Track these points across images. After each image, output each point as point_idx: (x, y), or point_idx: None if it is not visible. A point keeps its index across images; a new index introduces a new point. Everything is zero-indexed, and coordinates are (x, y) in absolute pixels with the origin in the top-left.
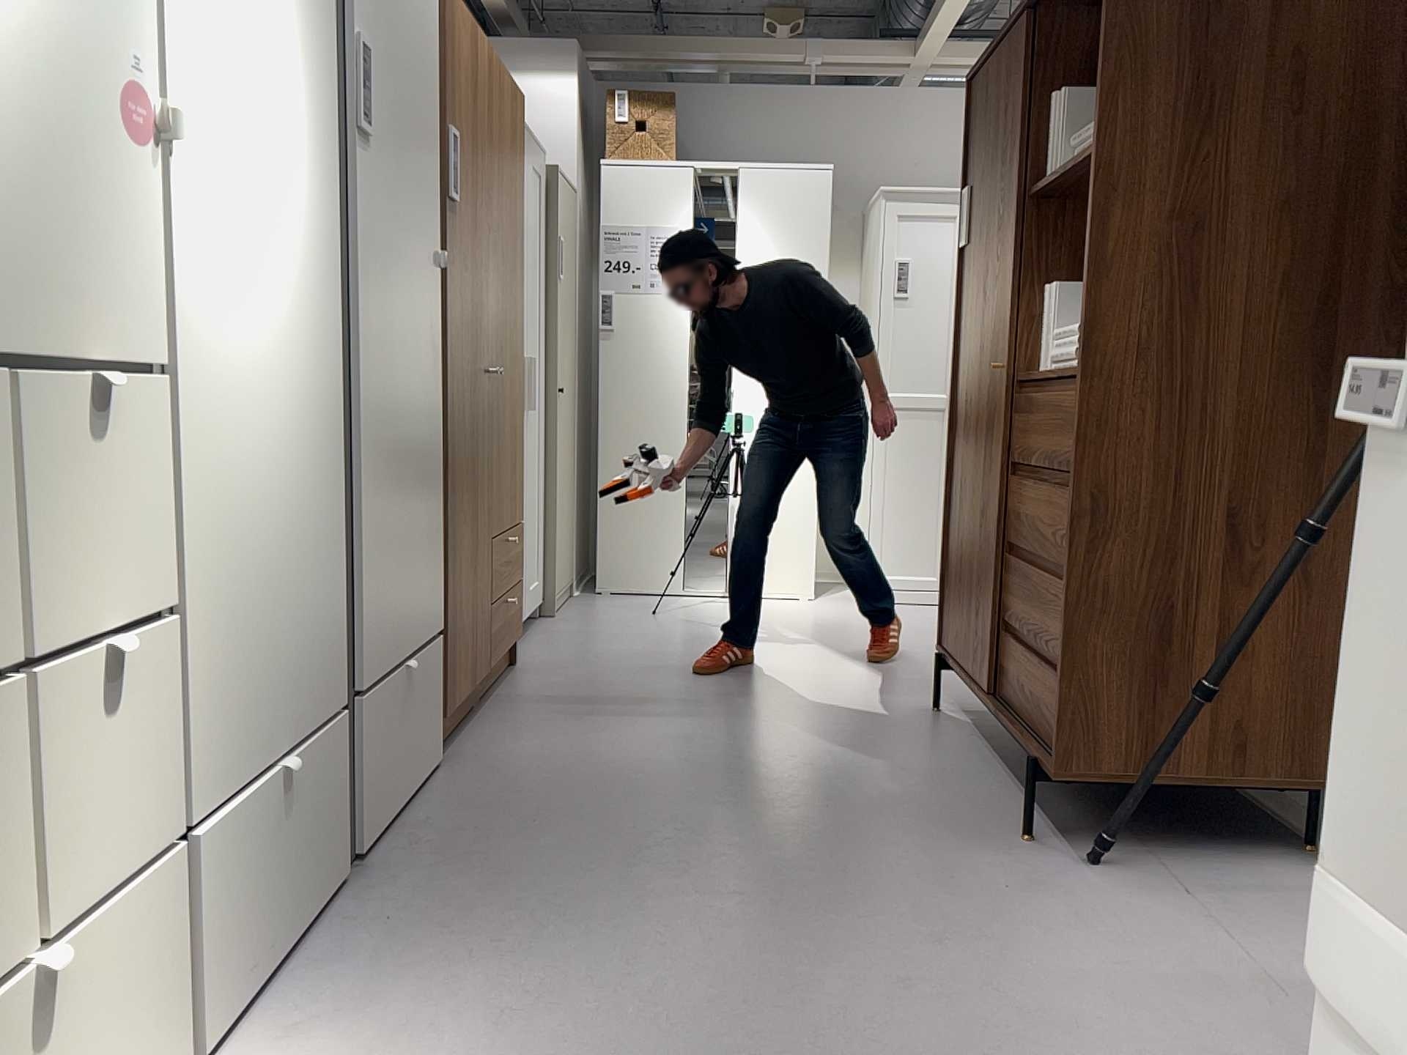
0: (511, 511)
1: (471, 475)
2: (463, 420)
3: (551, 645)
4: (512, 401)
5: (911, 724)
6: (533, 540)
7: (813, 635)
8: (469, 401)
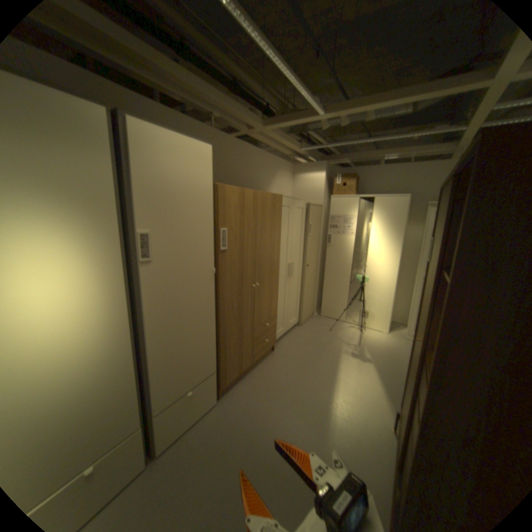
0: (269, 316)
1: (239, 320)
2: (233, 308)
3: (290, 342)
4: (270, 287)
5: (377, 439)
6: (293, 309)
7: (374, 357)
8: (237, 301)
